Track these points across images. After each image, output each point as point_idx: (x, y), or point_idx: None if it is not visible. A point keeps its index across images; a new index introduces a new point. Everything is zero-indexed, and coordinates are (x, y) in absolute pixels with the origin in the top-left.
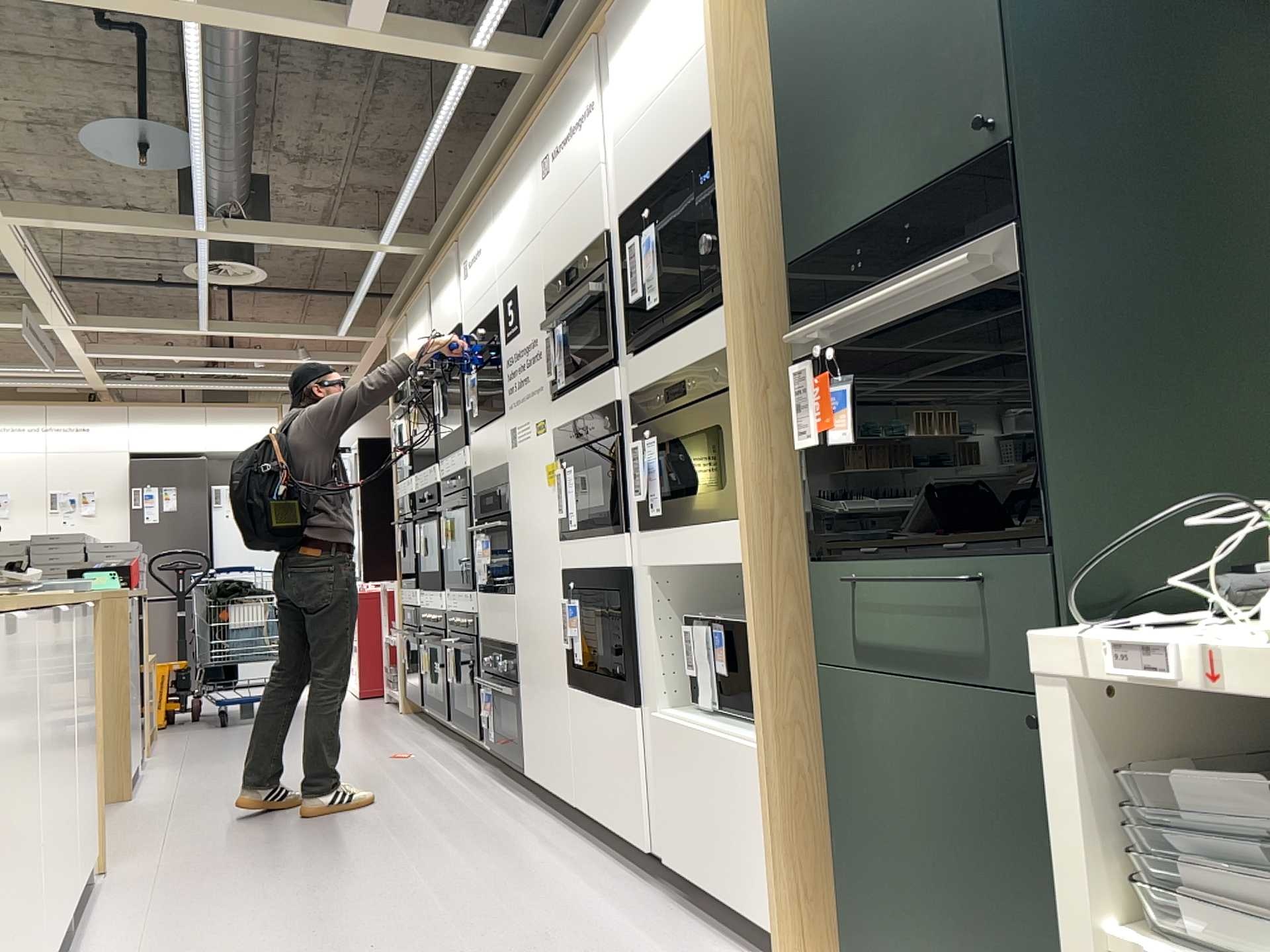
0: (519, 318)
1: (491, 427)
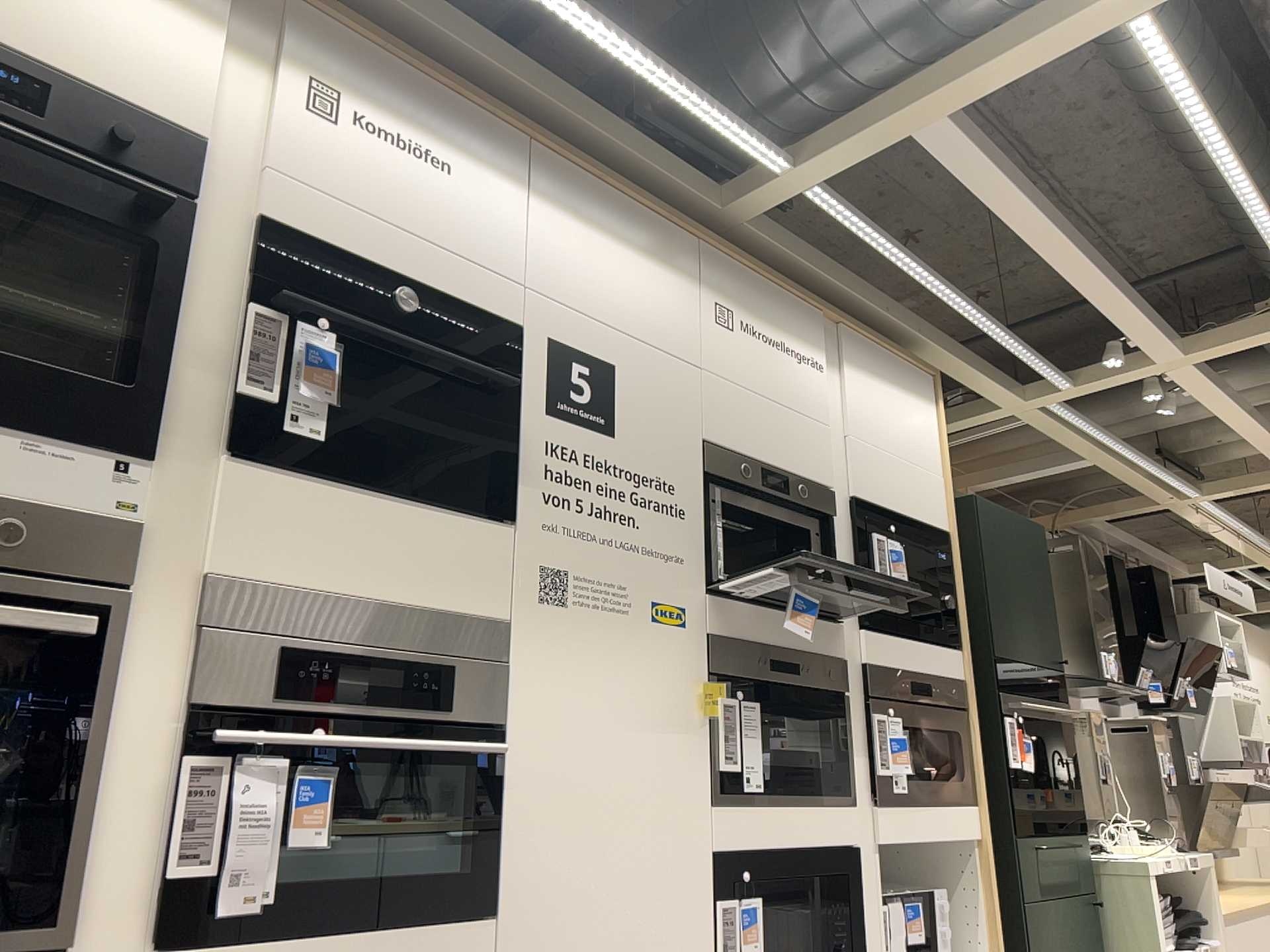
0: (614, 419)
1: (444, 517)
